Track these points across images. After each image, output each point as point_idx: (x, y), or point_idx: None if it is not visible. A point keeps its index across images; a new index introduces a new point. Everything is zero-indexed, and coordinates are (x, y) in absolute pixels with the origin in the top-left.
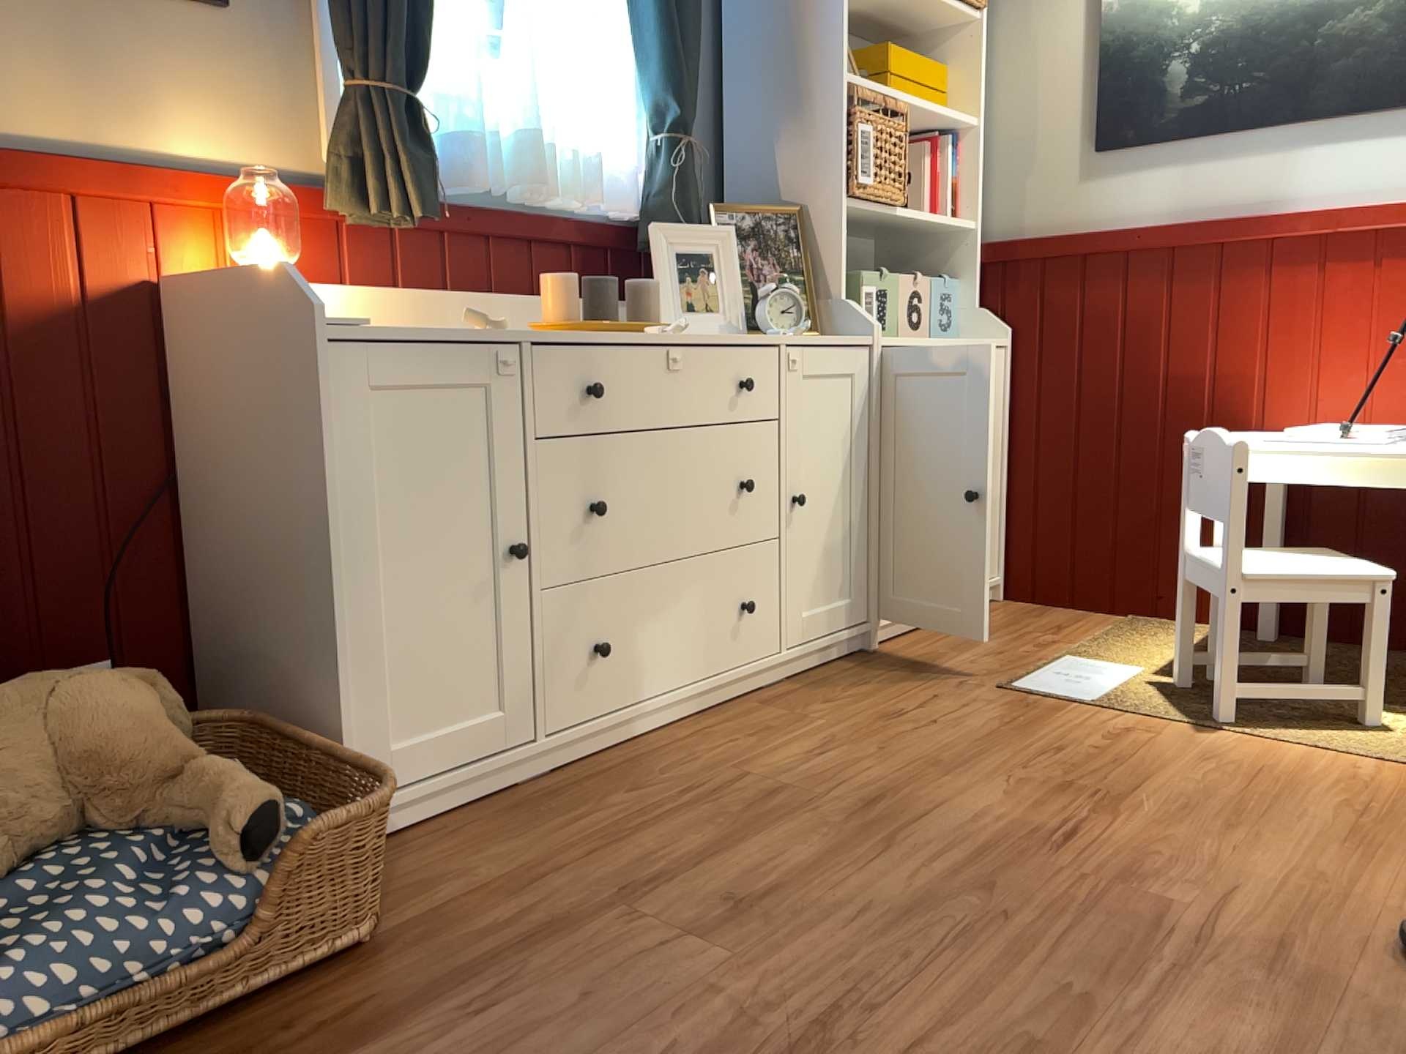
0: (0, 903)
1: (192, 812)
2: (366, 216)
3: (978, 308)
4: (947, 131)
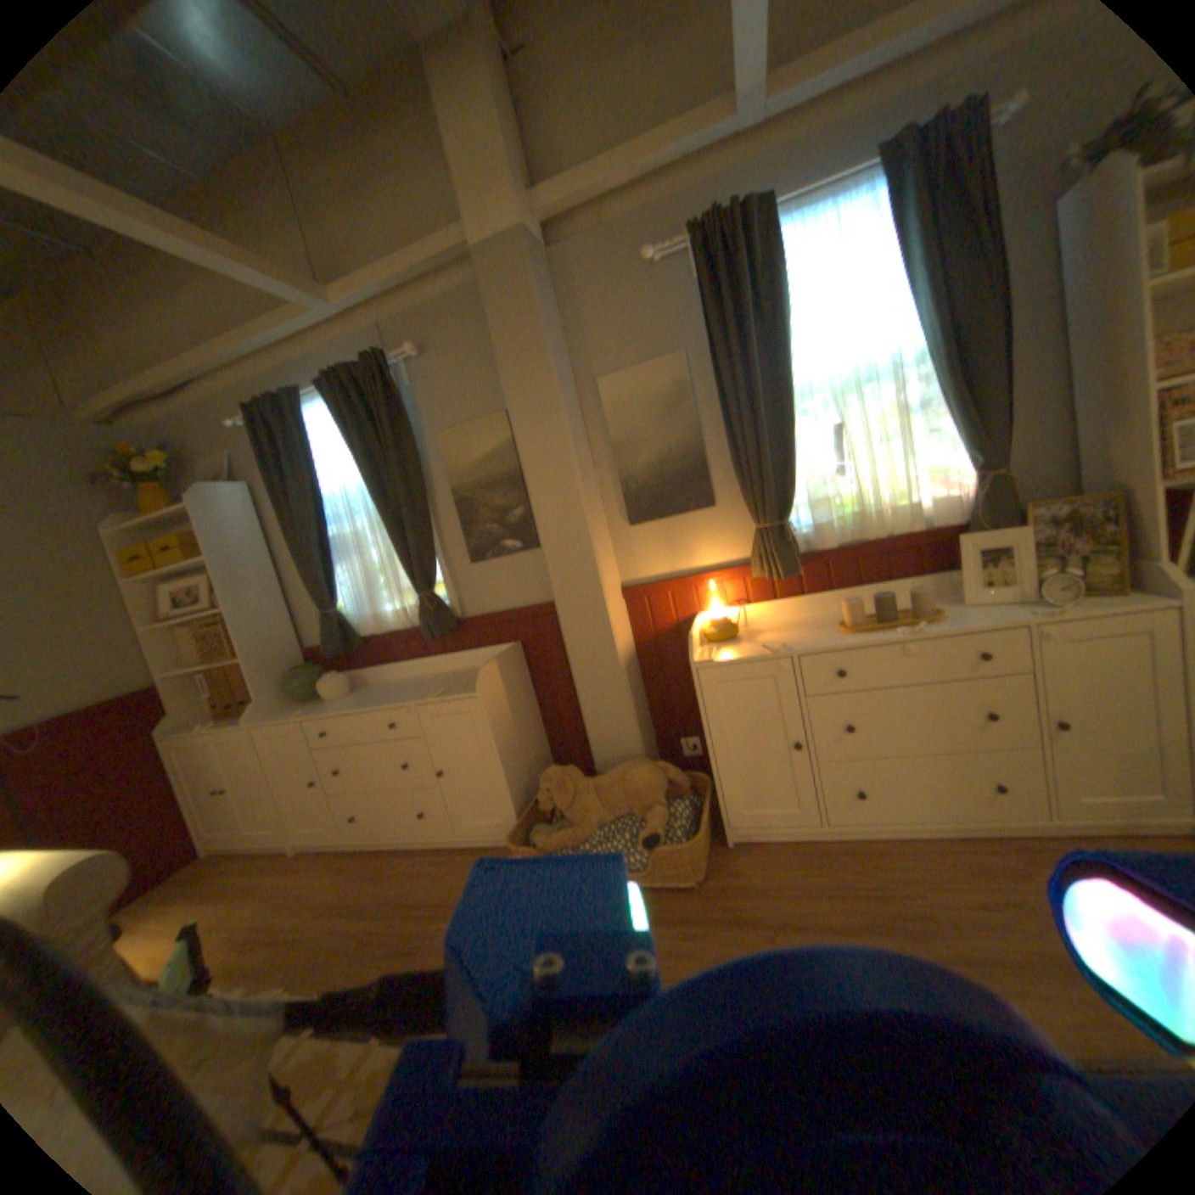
0: (607, 829)
1: (648, 822)
2: (768, 576)
3: None
4: None
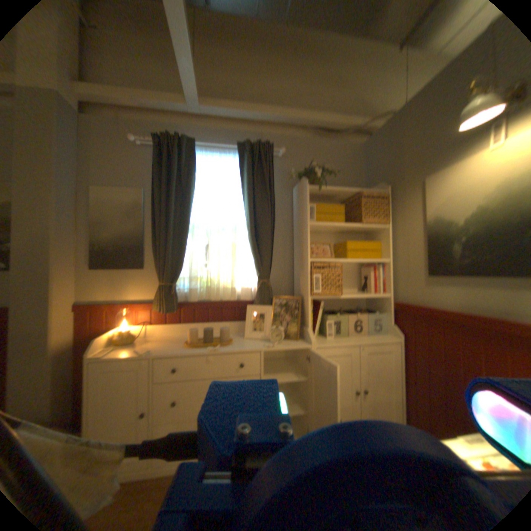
0: None
1: None
2: (161, 312)
3: (394, 325)
4: (382, 262)
